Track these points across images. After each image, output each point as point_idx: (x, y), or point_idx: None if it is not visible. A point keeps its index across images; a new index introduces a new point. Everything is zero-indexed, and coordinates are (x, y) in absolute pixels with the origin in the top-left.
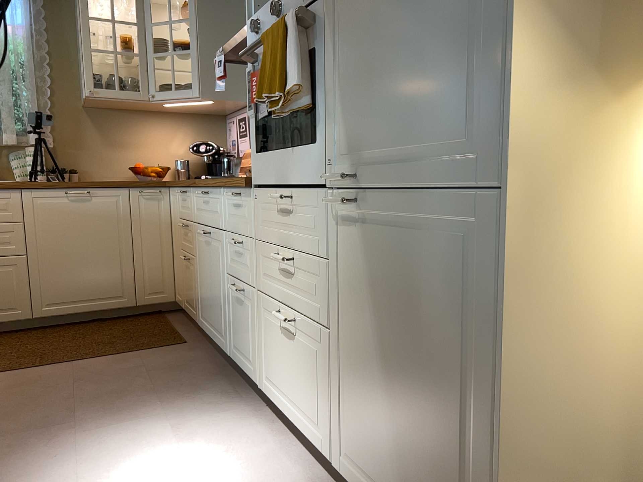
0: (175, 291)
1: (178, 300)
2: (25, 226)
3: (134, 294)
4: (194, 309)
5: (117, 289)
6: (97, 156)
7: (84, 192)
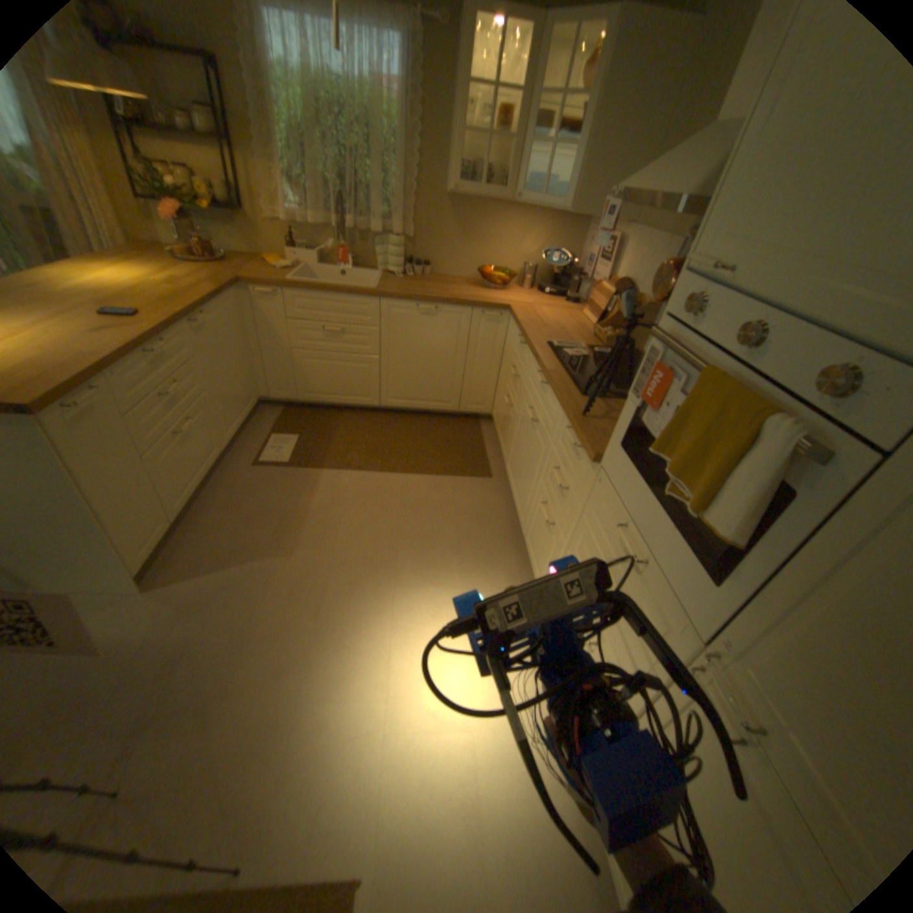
0: (493, 408)
1: (493, 420)
2: (380, 331)
3: (458, 404)
4: (505, 450)
5: (446, 397)
6: (450, 249)
7: (432, 309)
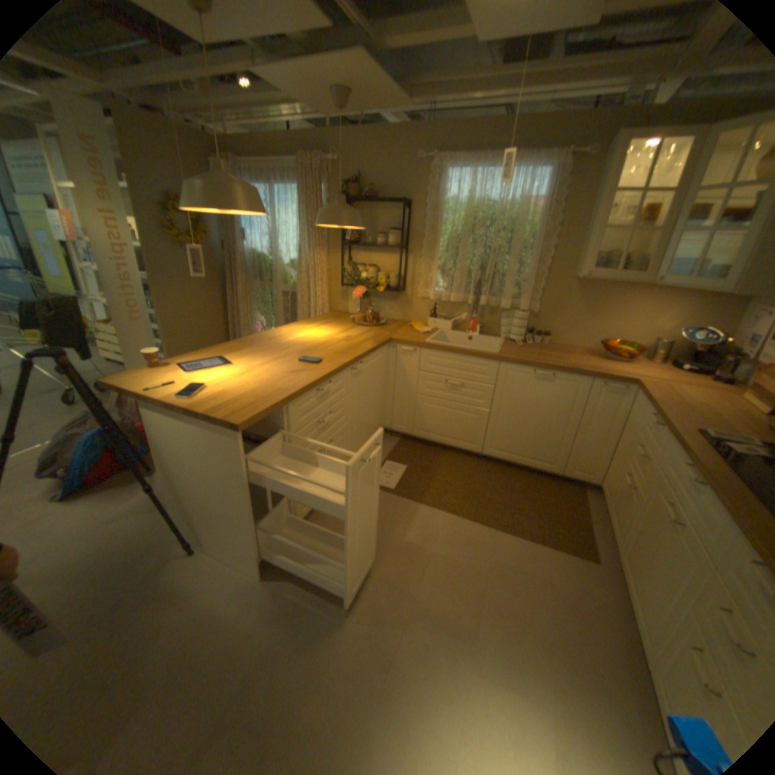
0: (606, 481)
1: (606, 494)
2: (495, 389)
3: (564, 468)
4: (622, 537)
5: (551, 458)
6: (573, 323)
7: (550, 375)
